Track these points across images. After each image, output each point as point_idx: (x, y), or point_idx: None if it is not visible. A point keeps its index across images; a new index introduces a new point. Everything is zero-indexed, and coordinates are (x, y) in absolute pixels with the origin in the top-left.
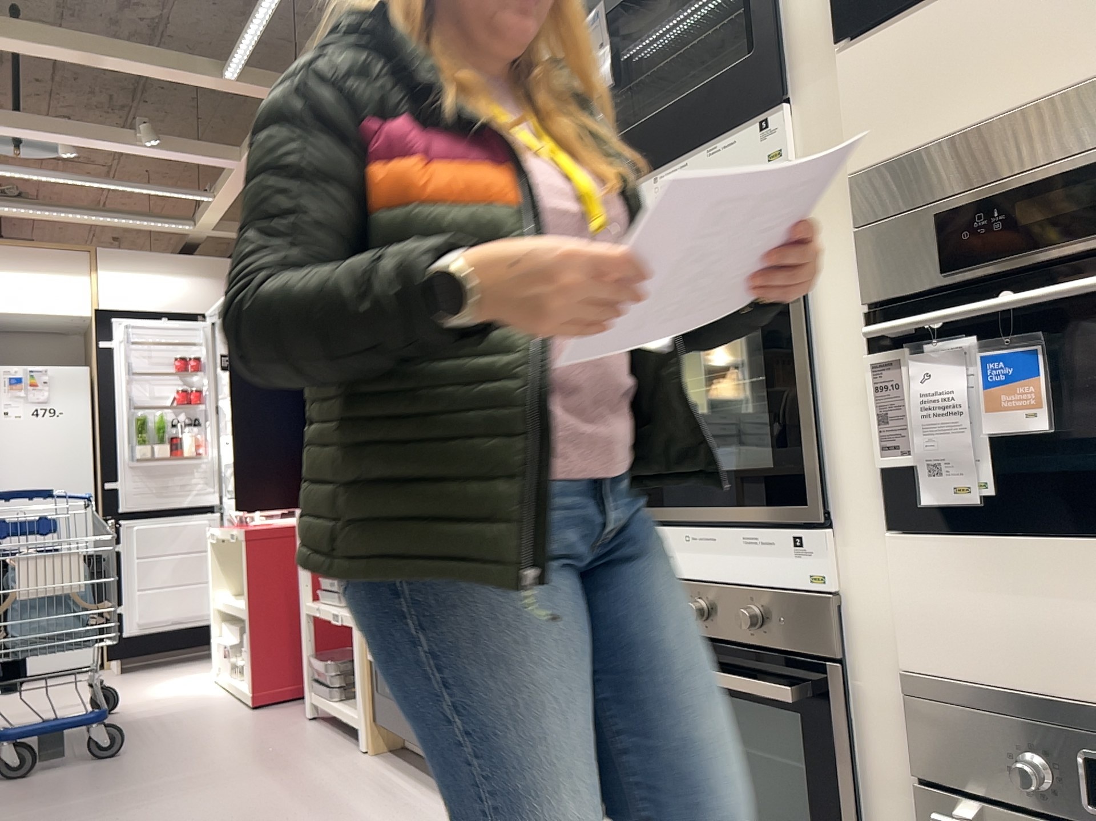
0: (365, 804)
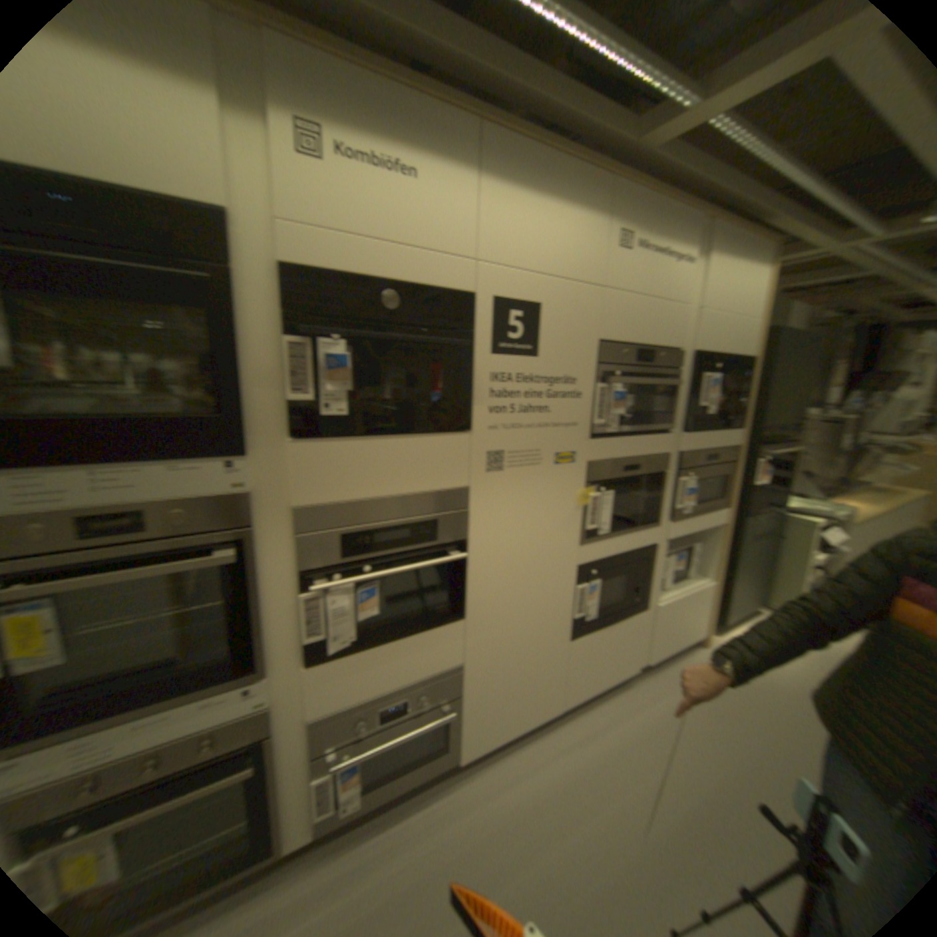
0: None
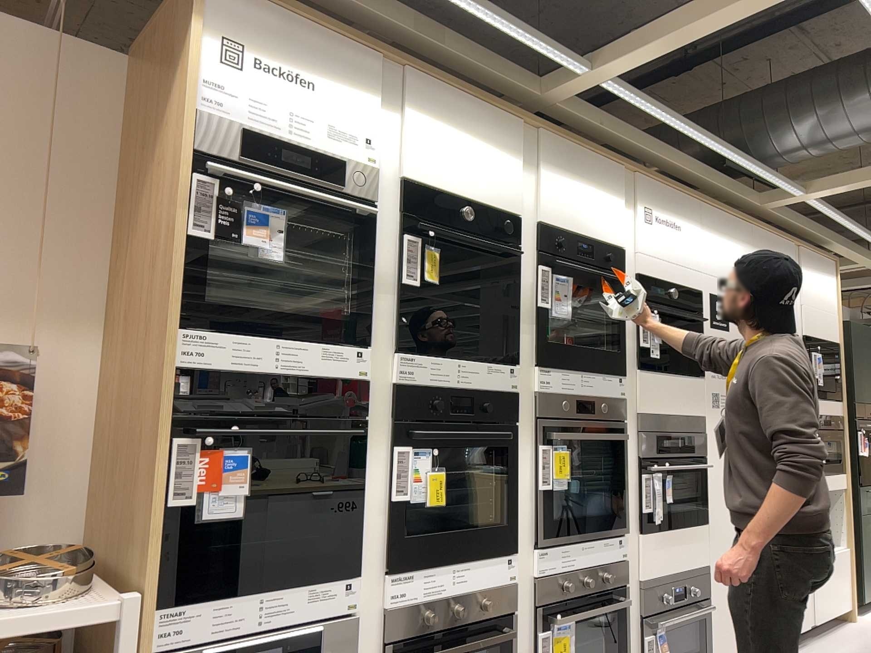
0: None
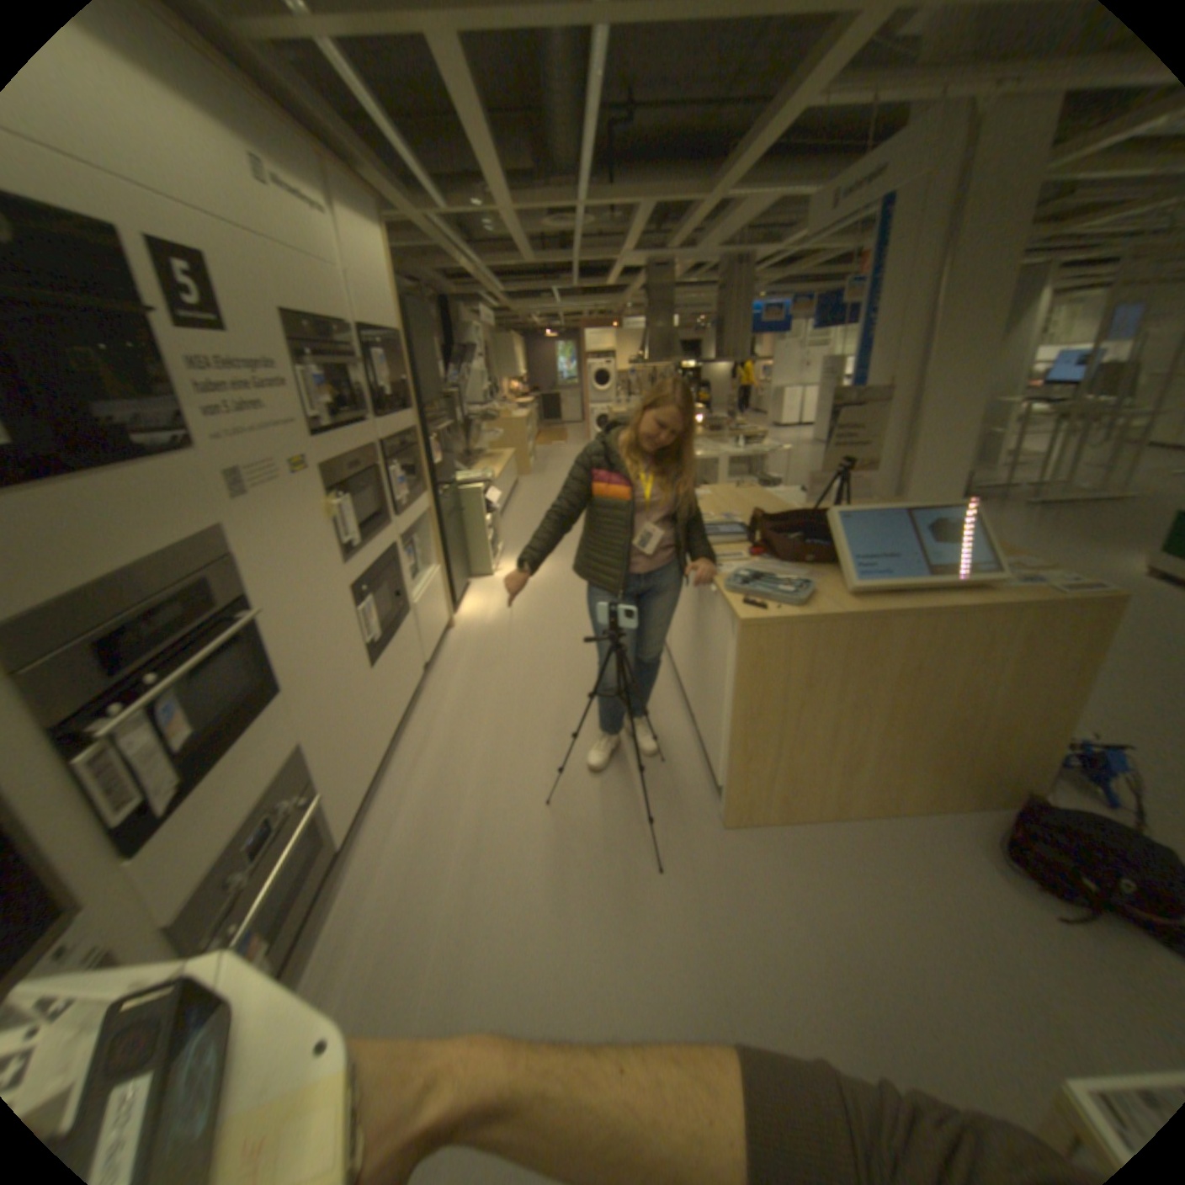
0: None
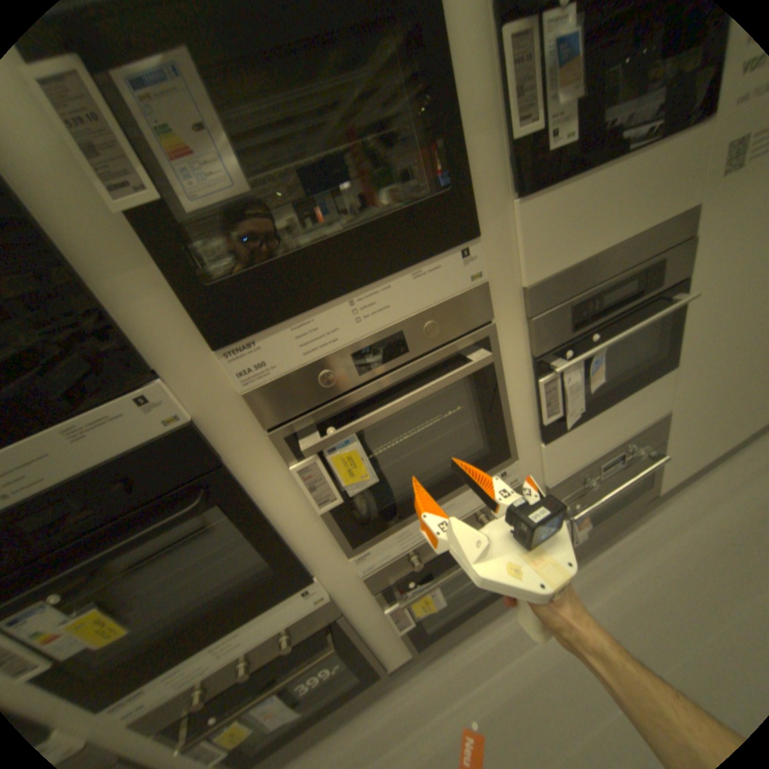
0: None
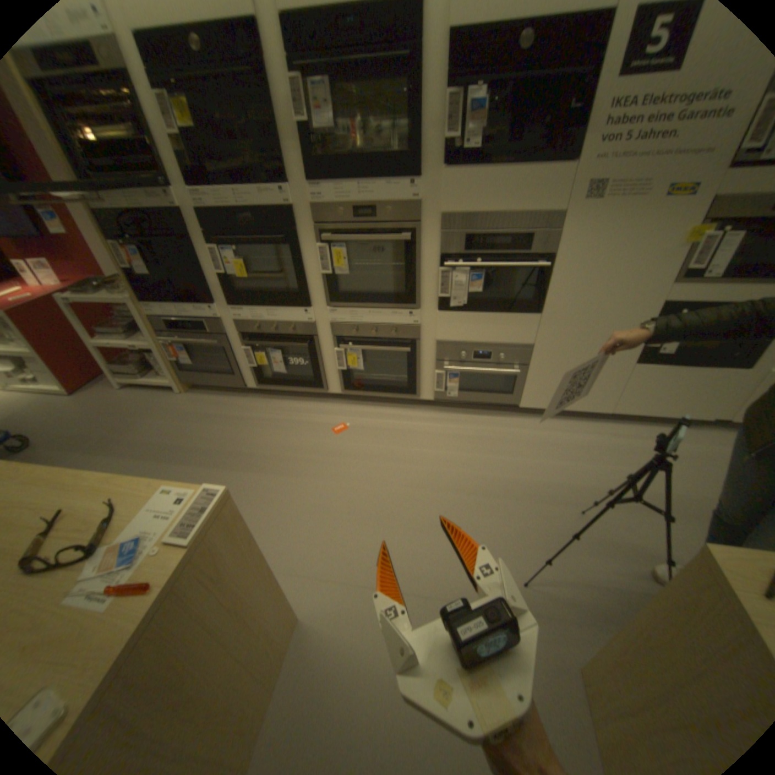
0: (213, 412)
